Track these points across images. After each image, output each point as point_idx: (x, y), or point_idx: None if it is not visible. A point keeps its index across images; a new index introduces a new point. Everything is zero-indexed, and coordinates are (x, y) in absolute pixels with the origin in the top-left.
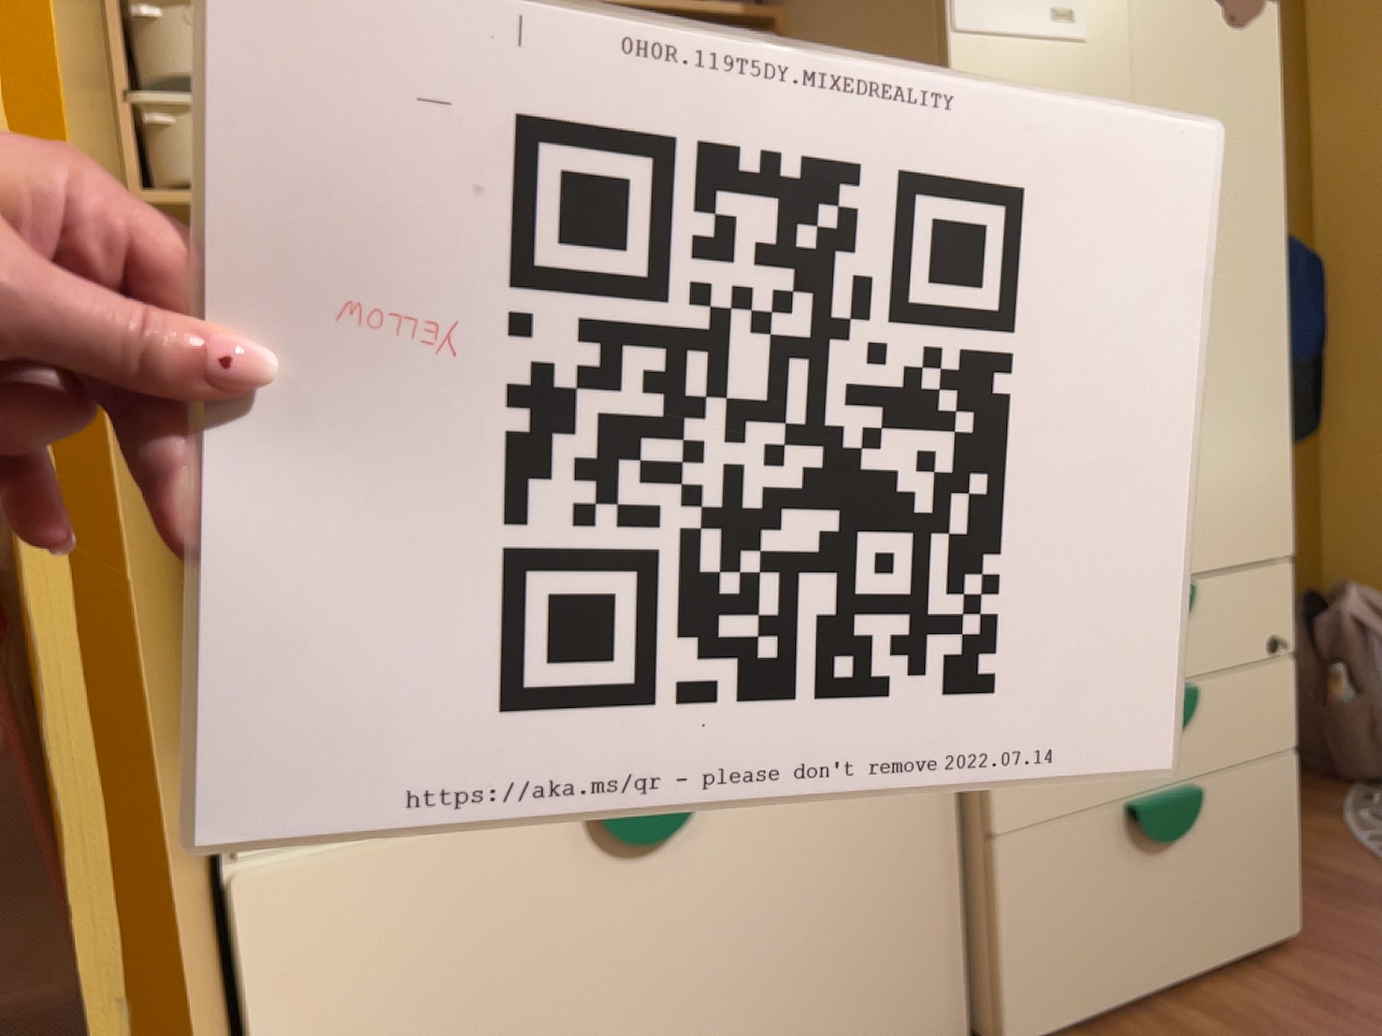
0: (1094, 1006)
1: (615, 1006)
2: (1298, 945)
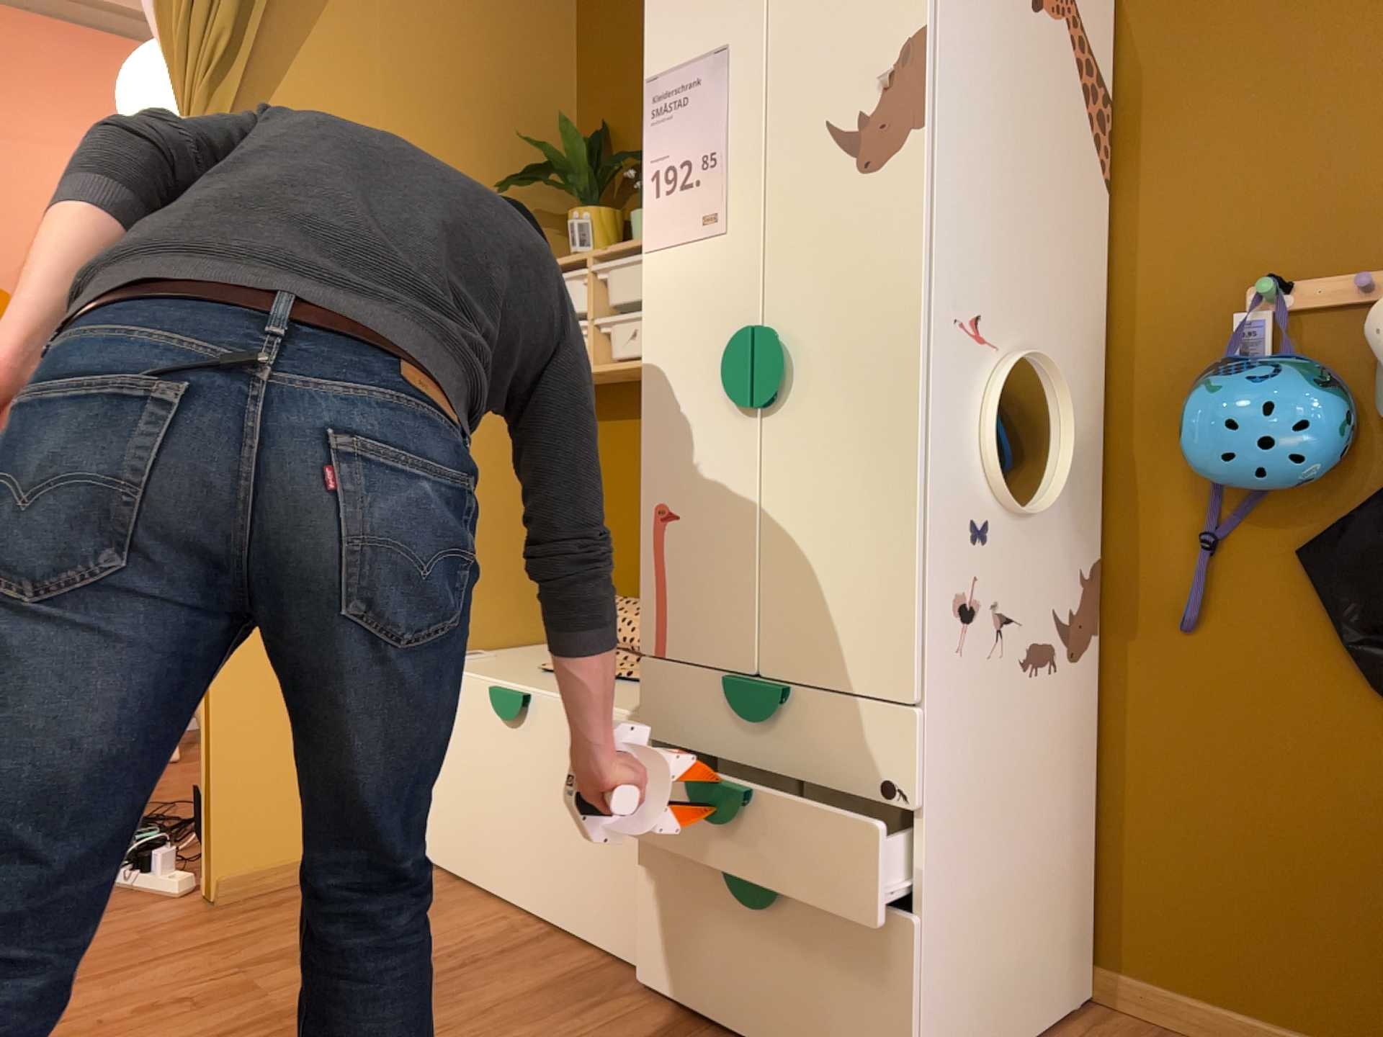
0: (694, 1002)
1: (497, 797)
2: None
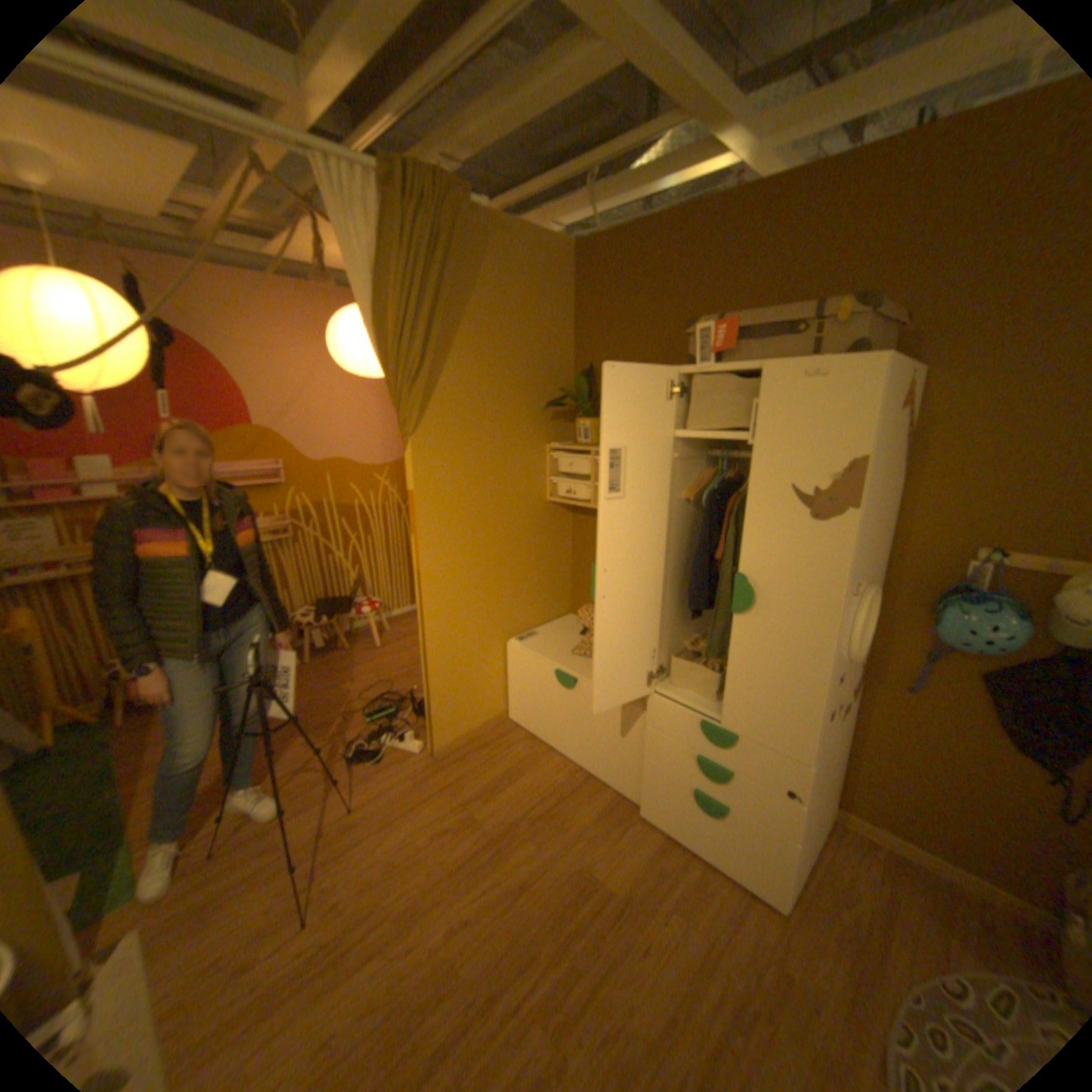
0: (672, 834)
1: (558, 714)
2: (781, 917)
